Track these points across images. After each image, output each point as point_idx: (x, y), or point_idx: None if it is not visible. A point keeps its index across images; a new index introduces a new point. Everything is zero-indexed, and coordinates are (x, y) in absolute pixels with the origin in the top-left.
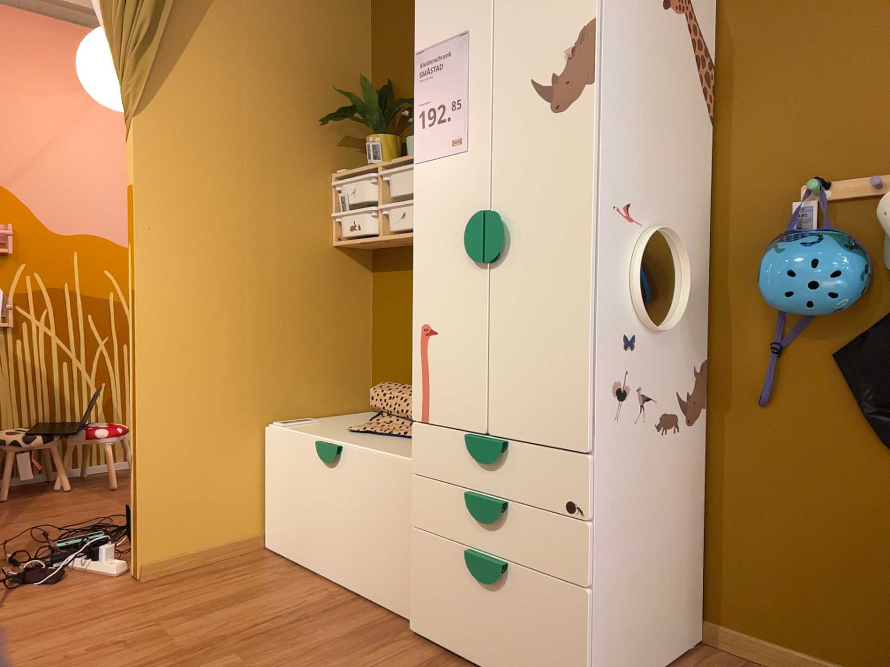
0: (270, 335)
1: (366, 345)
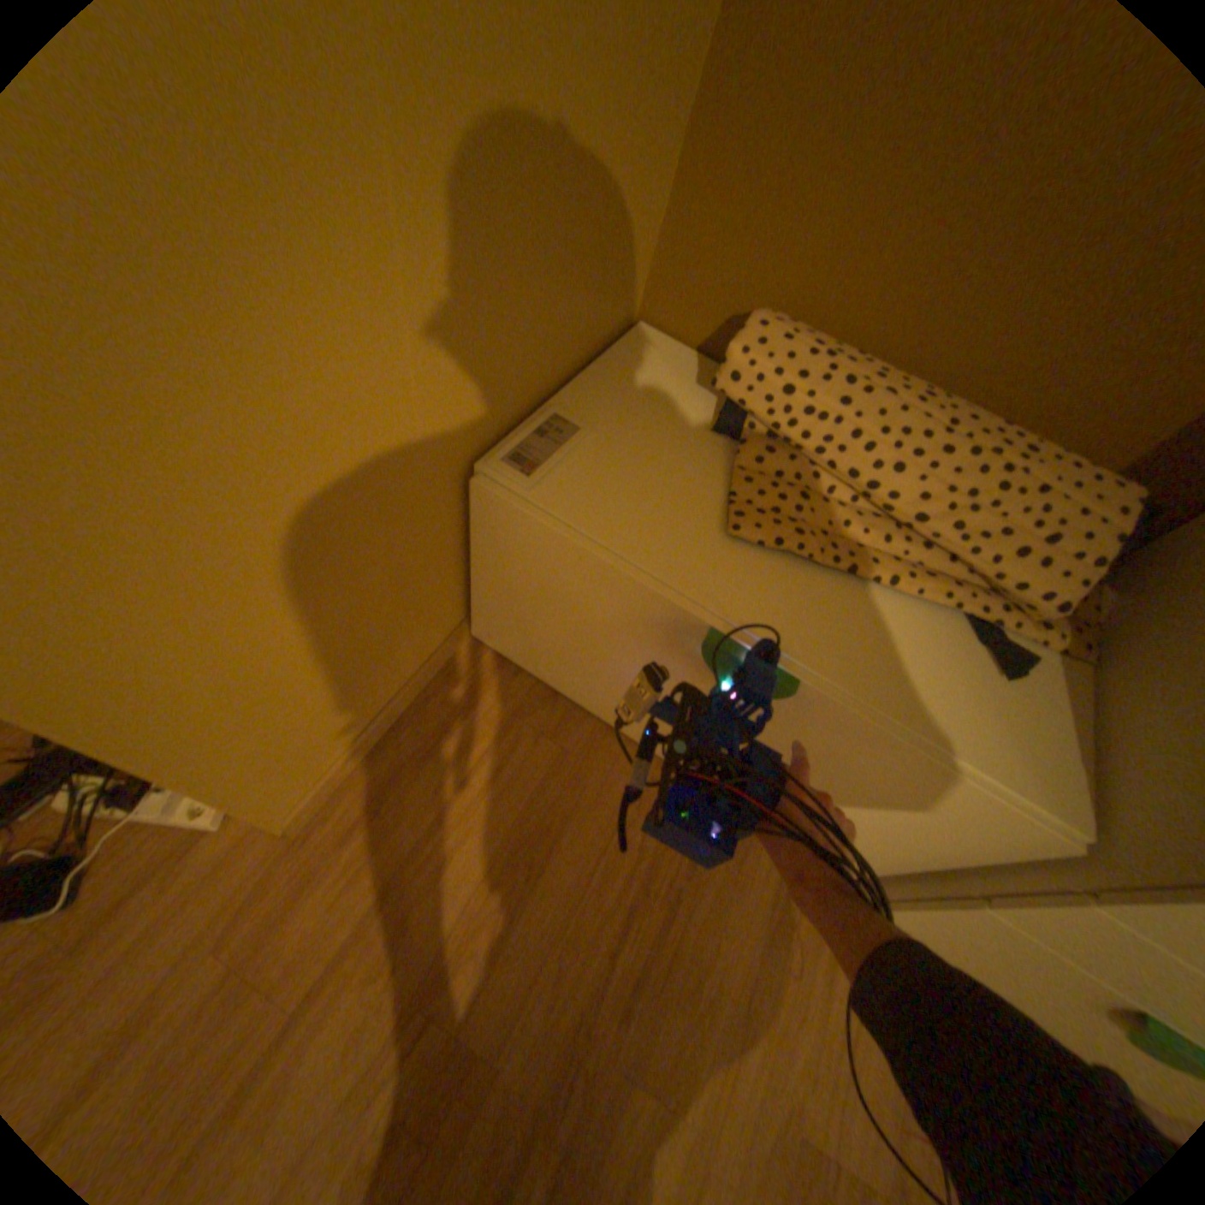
0: (485, 140)
1: (689, 115)
